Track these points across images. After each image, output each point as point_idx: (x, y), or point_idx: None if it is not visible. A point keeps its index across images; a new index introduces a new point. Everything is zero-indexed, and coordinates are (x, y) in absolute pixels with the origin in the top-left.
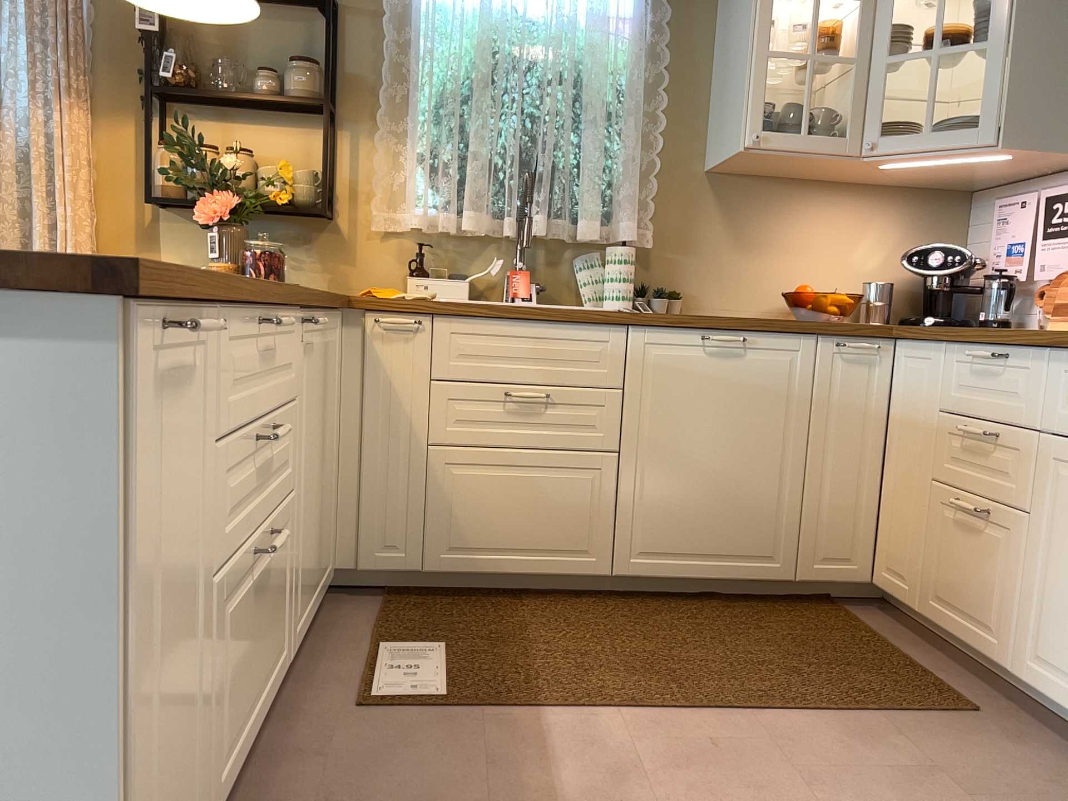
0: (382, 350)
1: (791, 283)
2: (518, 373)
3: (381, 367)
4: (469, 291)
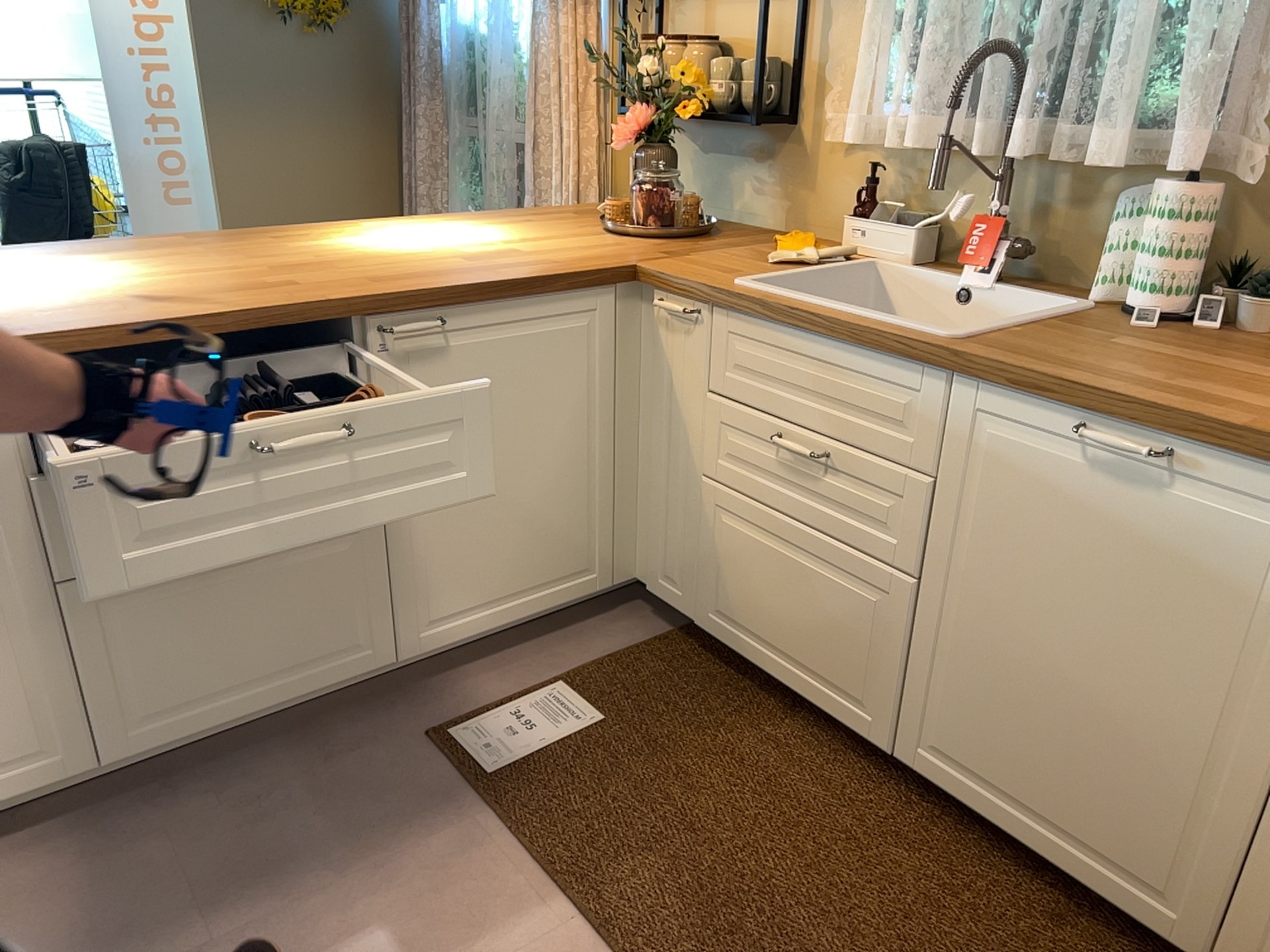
0: (667, 340)
1: None
2: (798, 410)
3: (667, 361)
4: (929, 246)
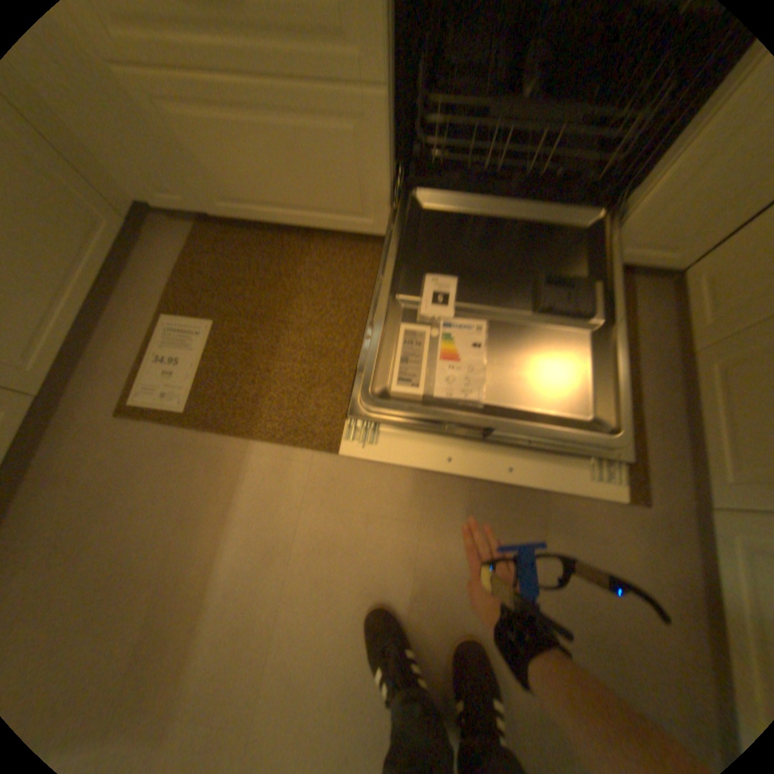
0: None
1: None
2: None
3: None
4: None
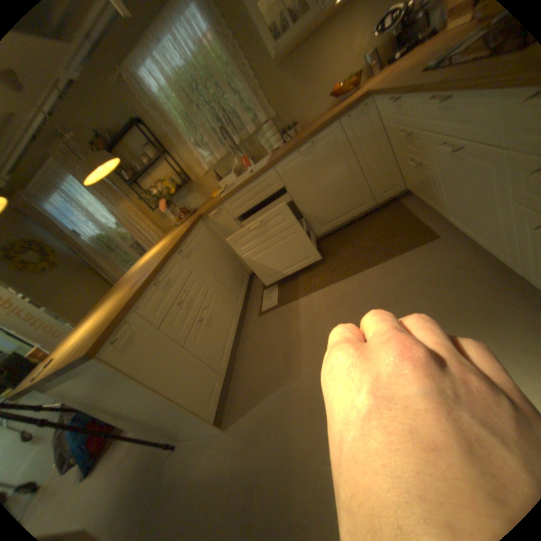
0: (219, 221)
1: (335, 83)
2: (254, 203)
3: (222, 225)
4: (237, 174)
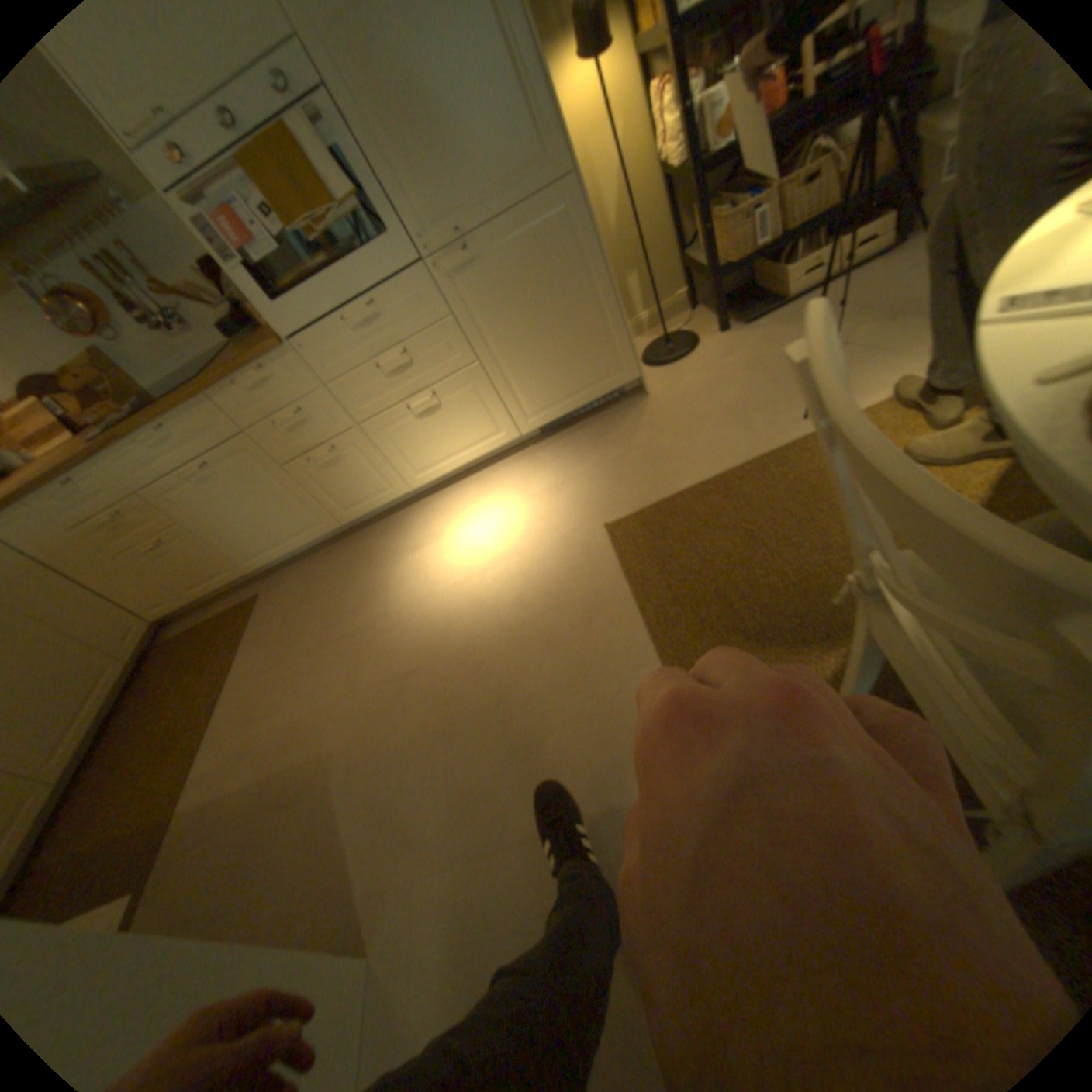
0: None
1: None
2: None
3: None
4: None
